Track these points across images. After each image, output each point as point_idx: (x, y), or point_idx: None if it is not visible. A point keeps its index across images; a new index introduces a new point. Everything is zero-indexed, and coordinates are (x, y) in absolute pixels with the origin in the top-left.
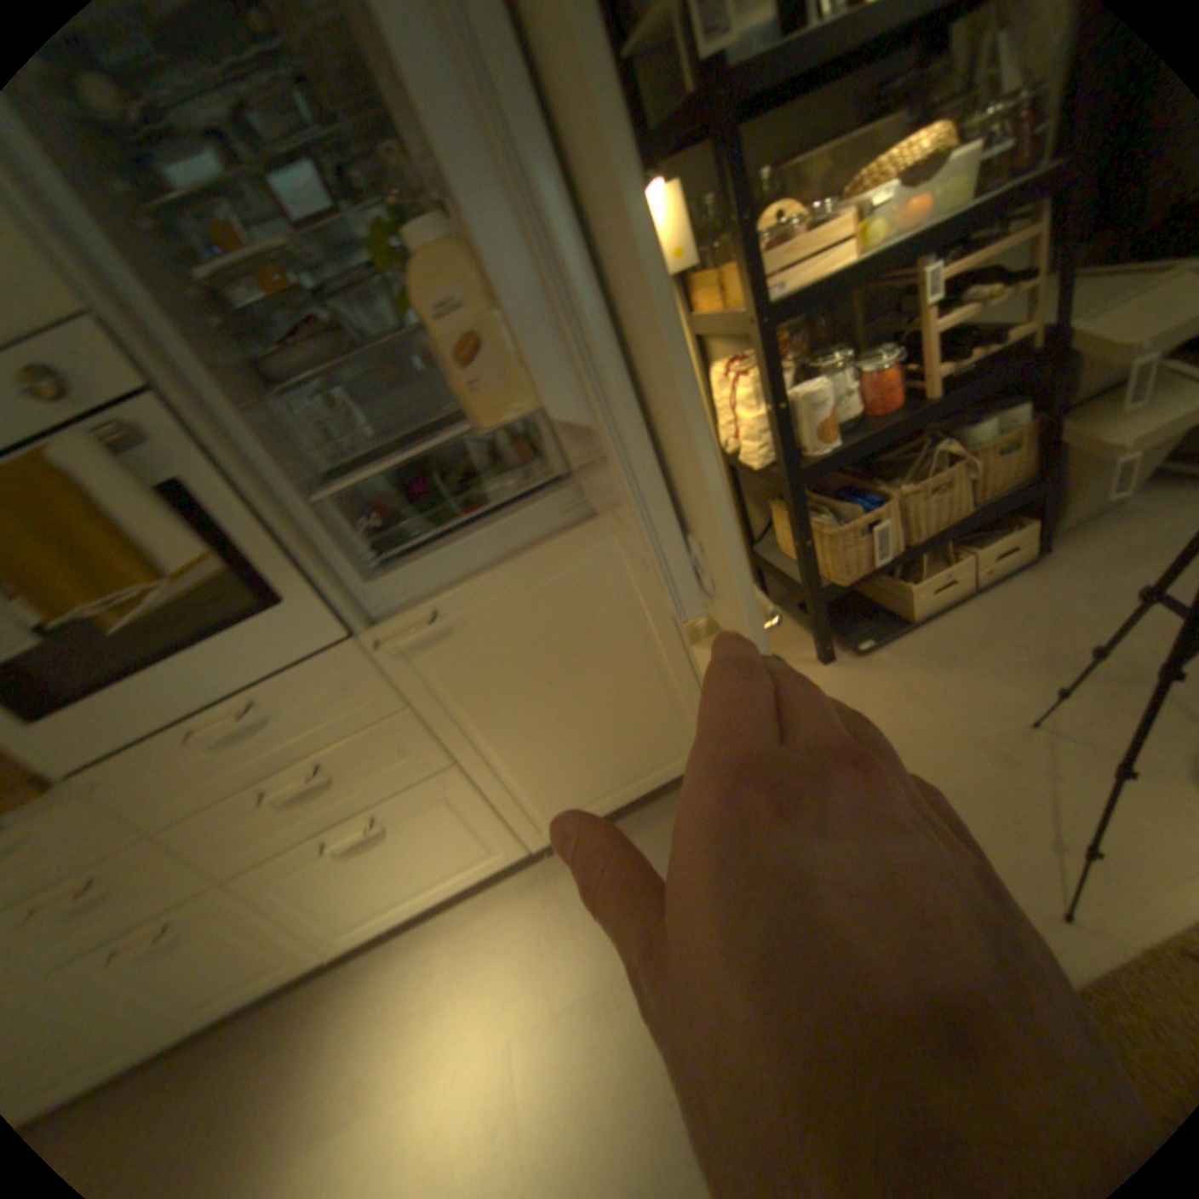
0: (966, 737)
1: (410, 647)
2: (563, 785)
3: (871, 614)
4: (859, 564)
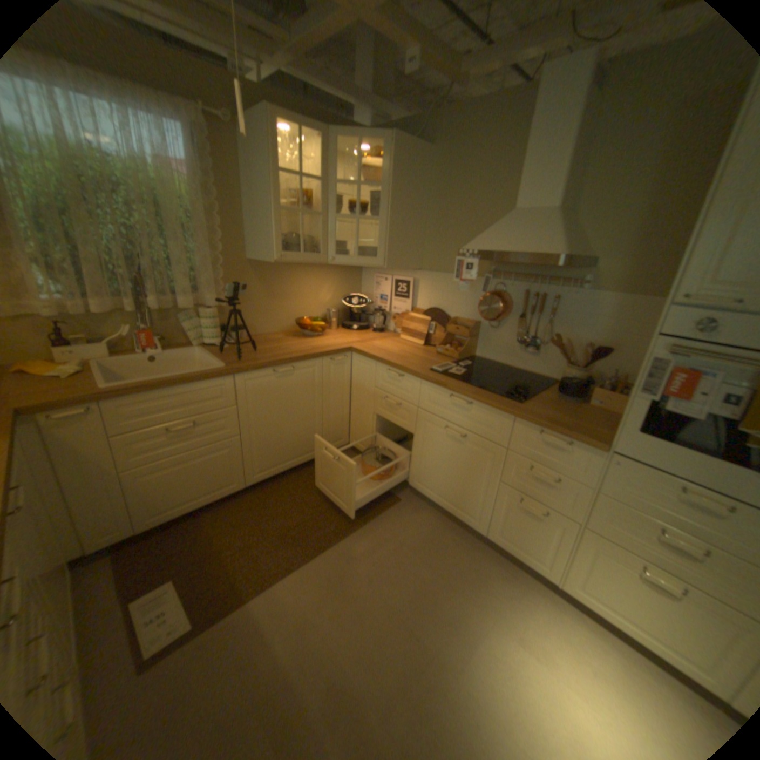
0: None
1: None
2: None
3: None
4: None
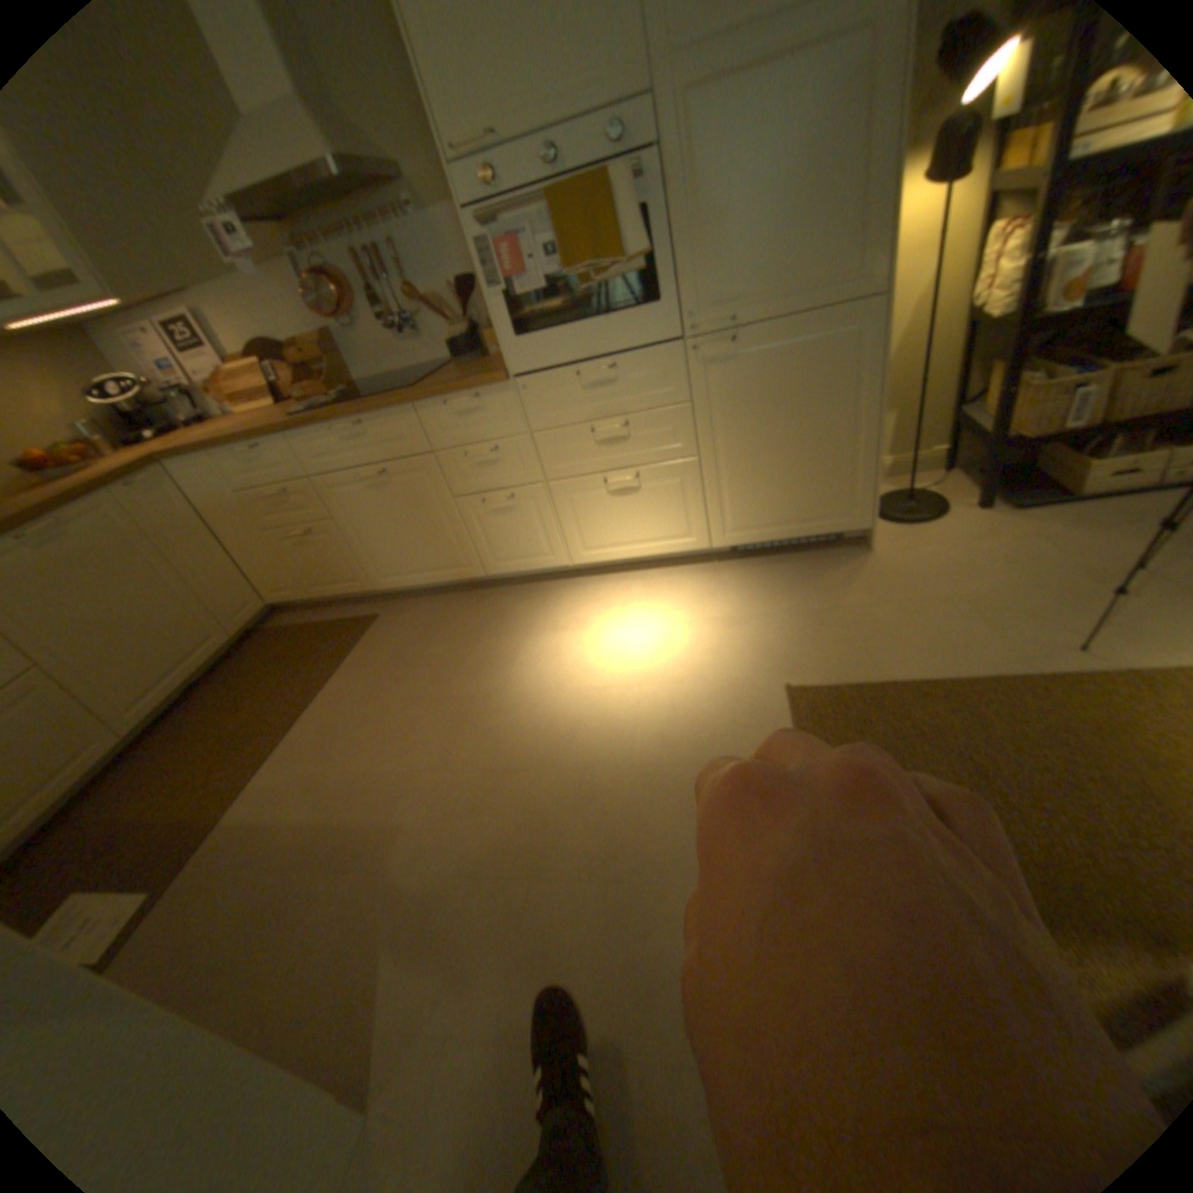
0: (1077, 563)
1: (709, 357)
2: (754, 502)
3: (1045, 486)
4: (1052, 420)
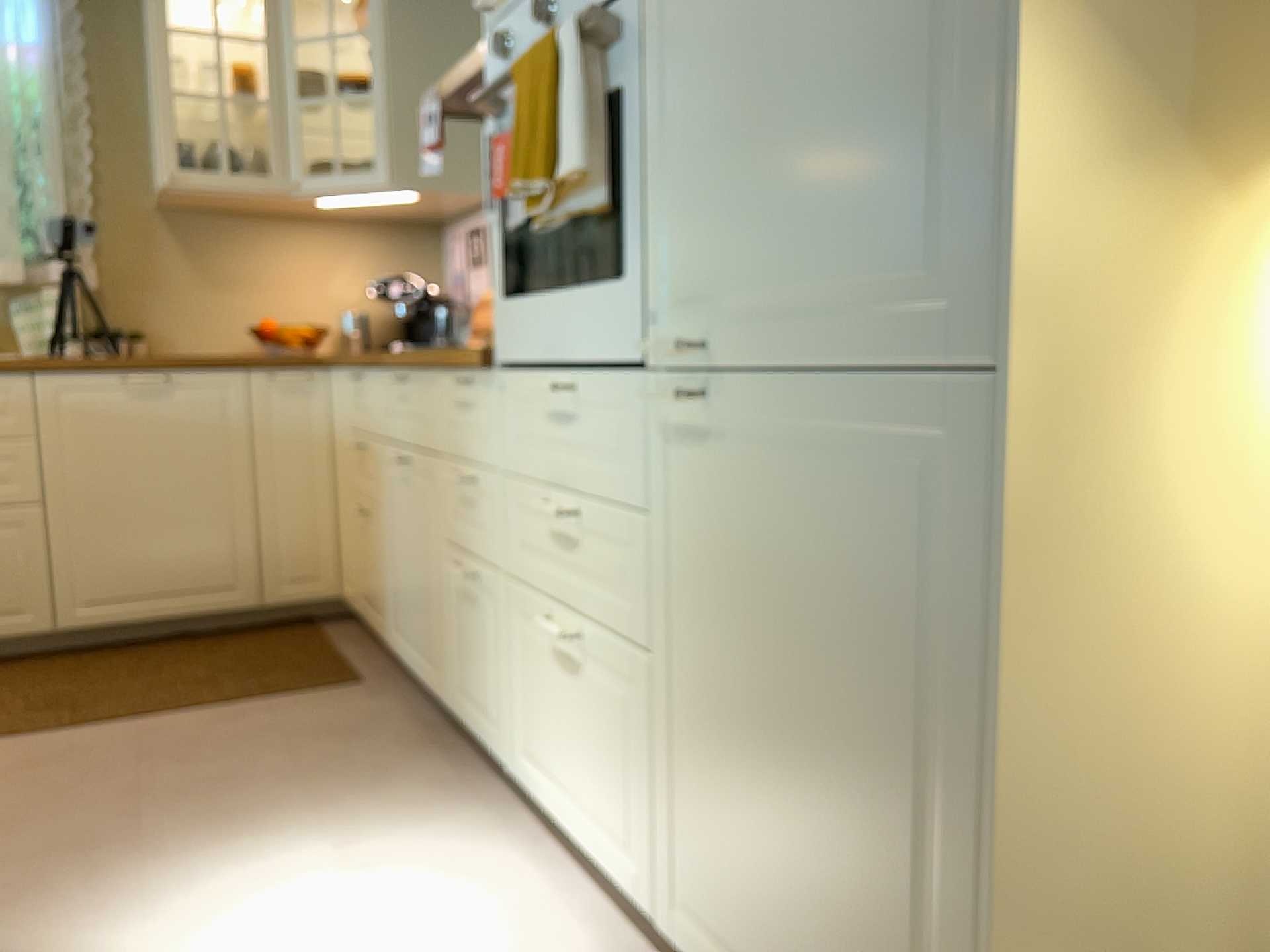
0: None
1: (682, 430)
2: (729, 877)
3: None
4: None
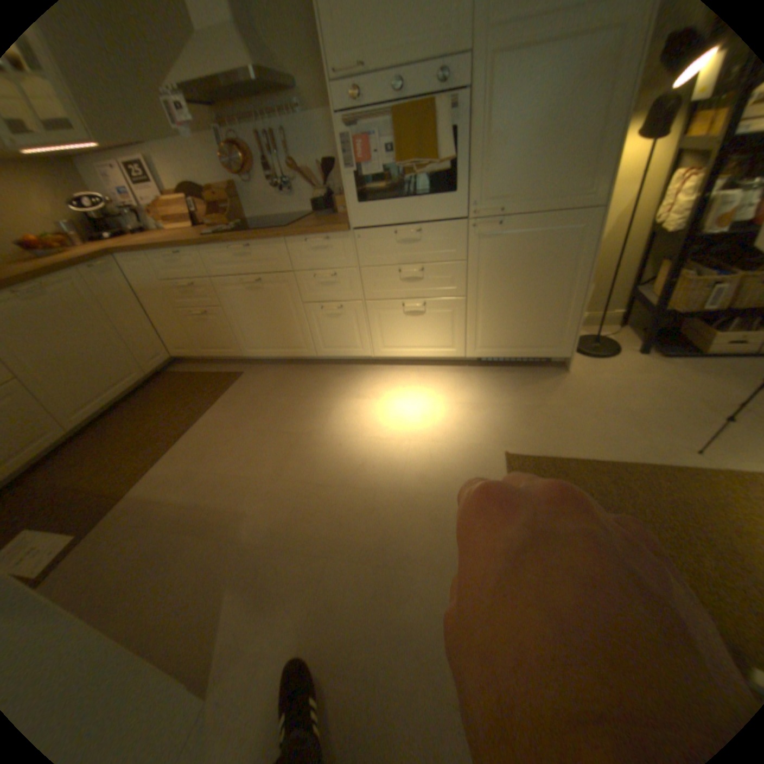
0: (700, 397)
1: (482, 232)
2: (497, 331)
3: (683, 344)
4: (696, 302)
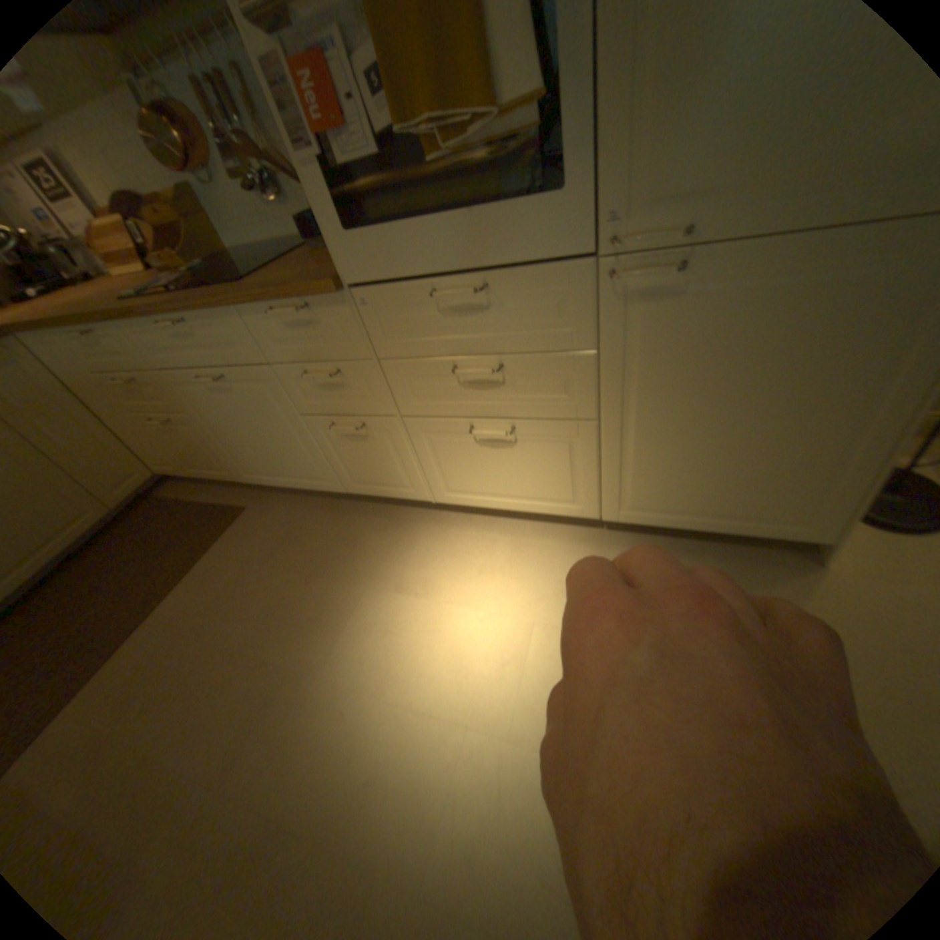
0: None
1: (634, 291)
2: (666, 487)
3: None
4: None
